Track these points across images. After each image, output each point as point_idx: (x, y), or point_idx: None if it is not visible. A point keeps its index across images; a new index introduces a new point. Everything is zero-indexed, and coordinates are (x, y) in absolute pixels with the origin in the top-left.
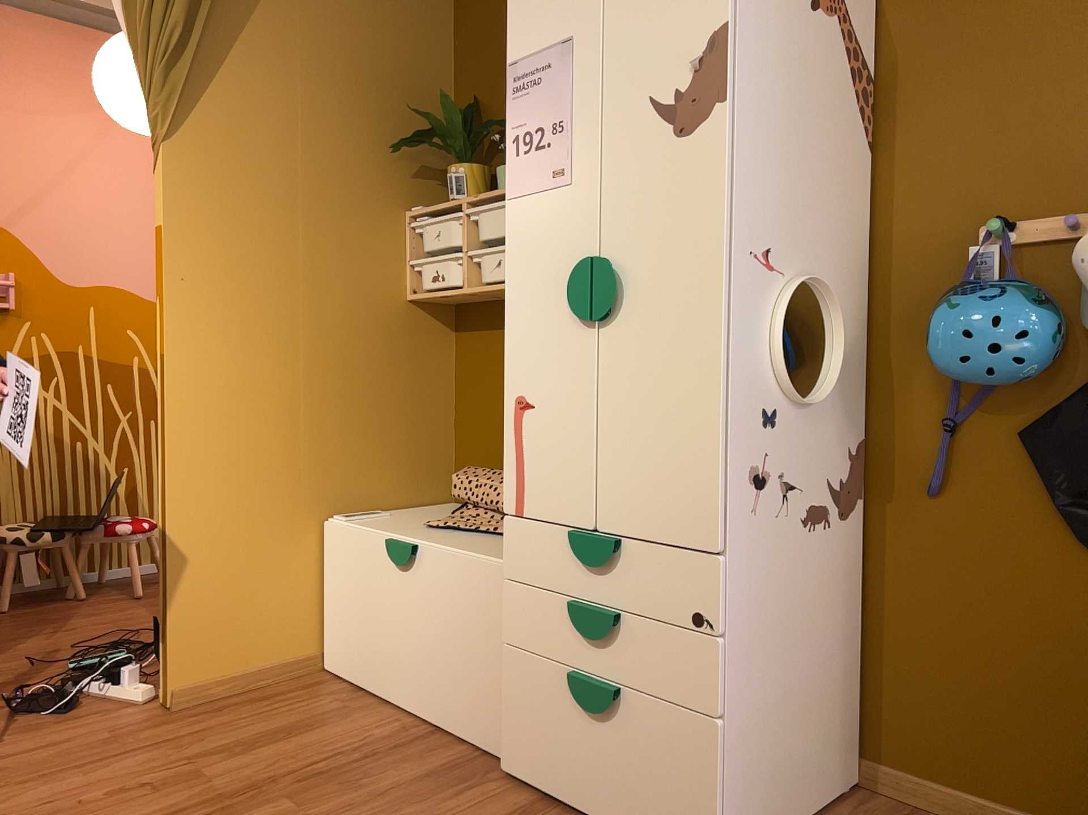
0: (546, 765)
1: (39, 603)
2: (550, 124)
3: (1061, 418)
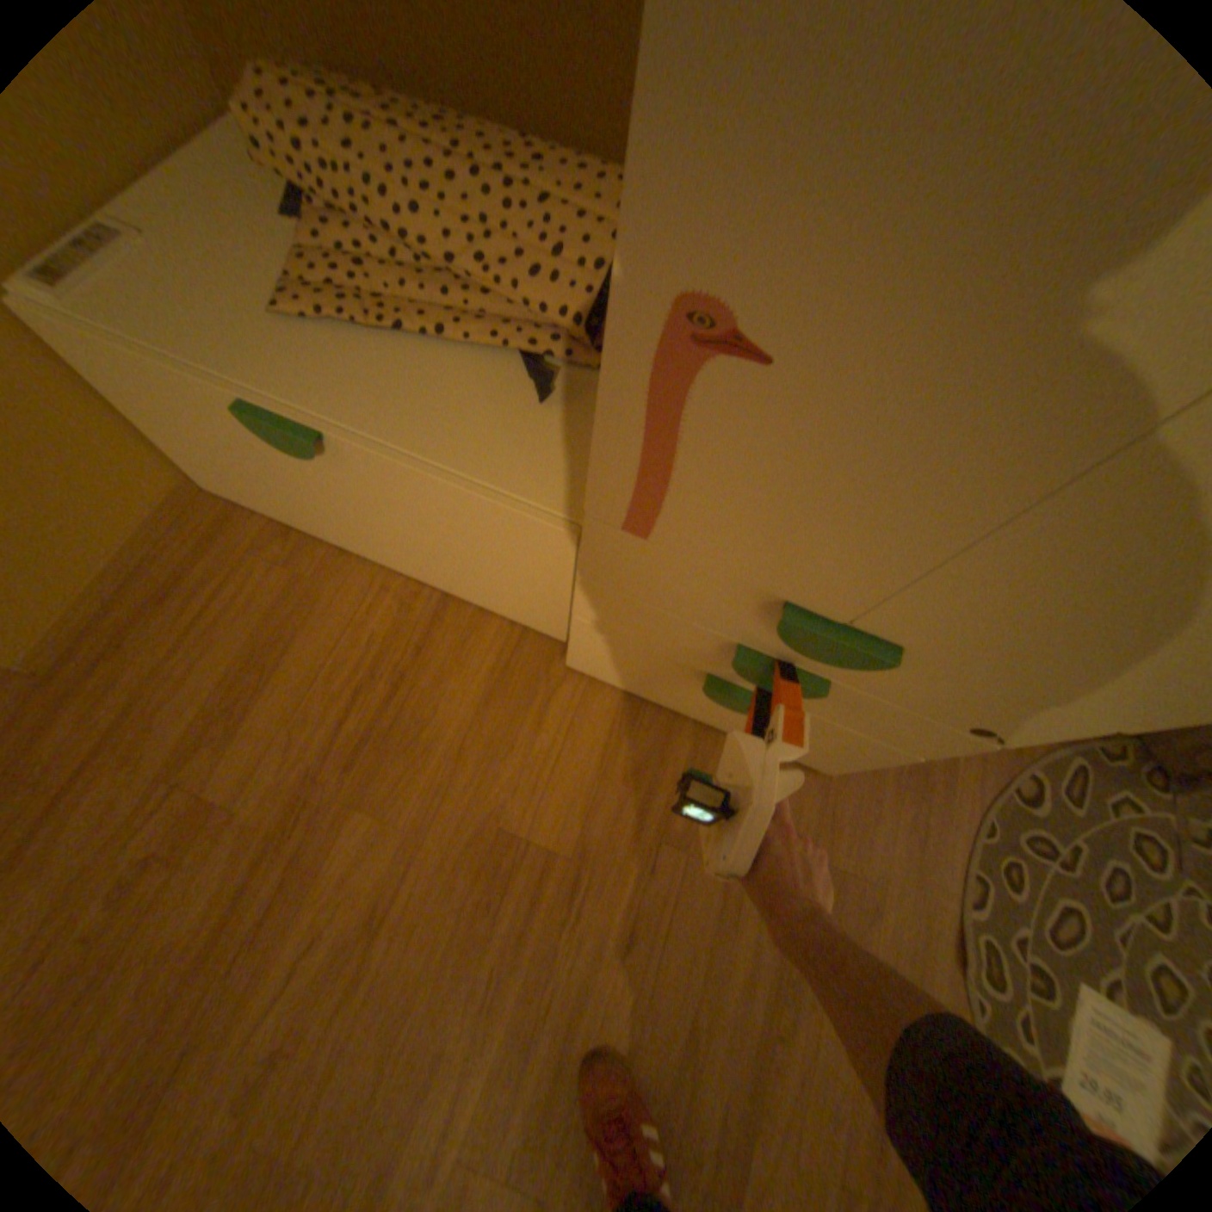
0: (638, 687)
1: None
2: None
3: None
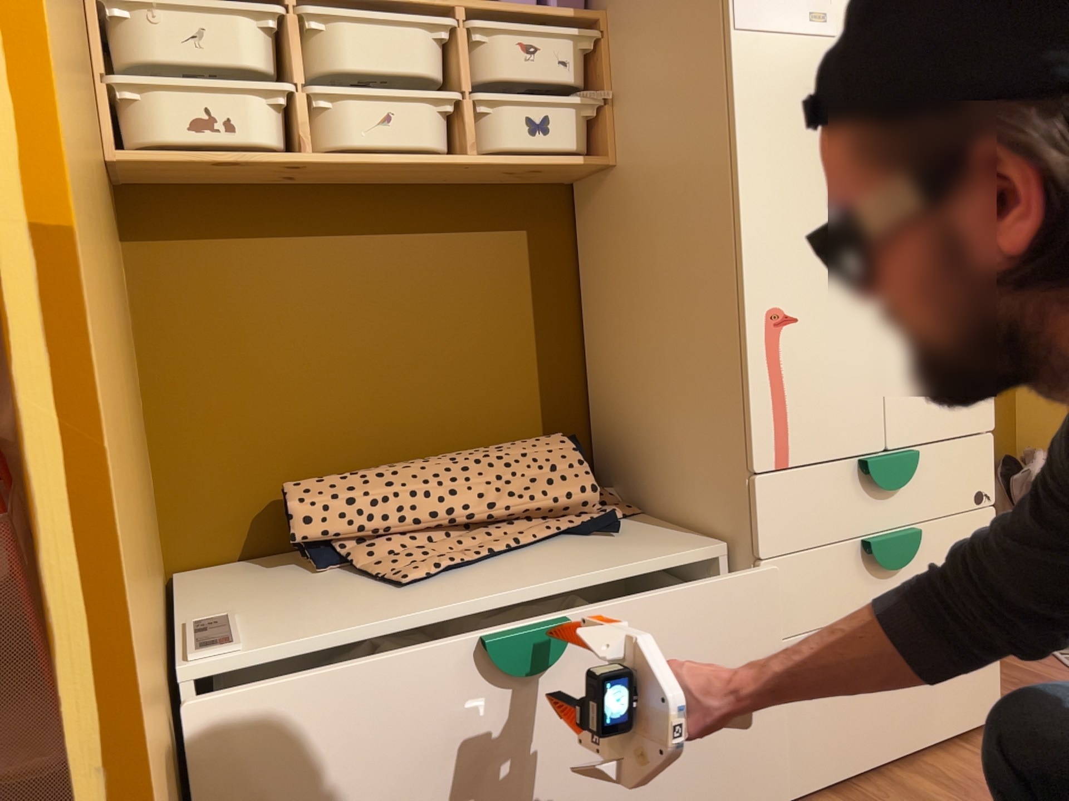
0: (840, 747)
1: None
2: None
3: None
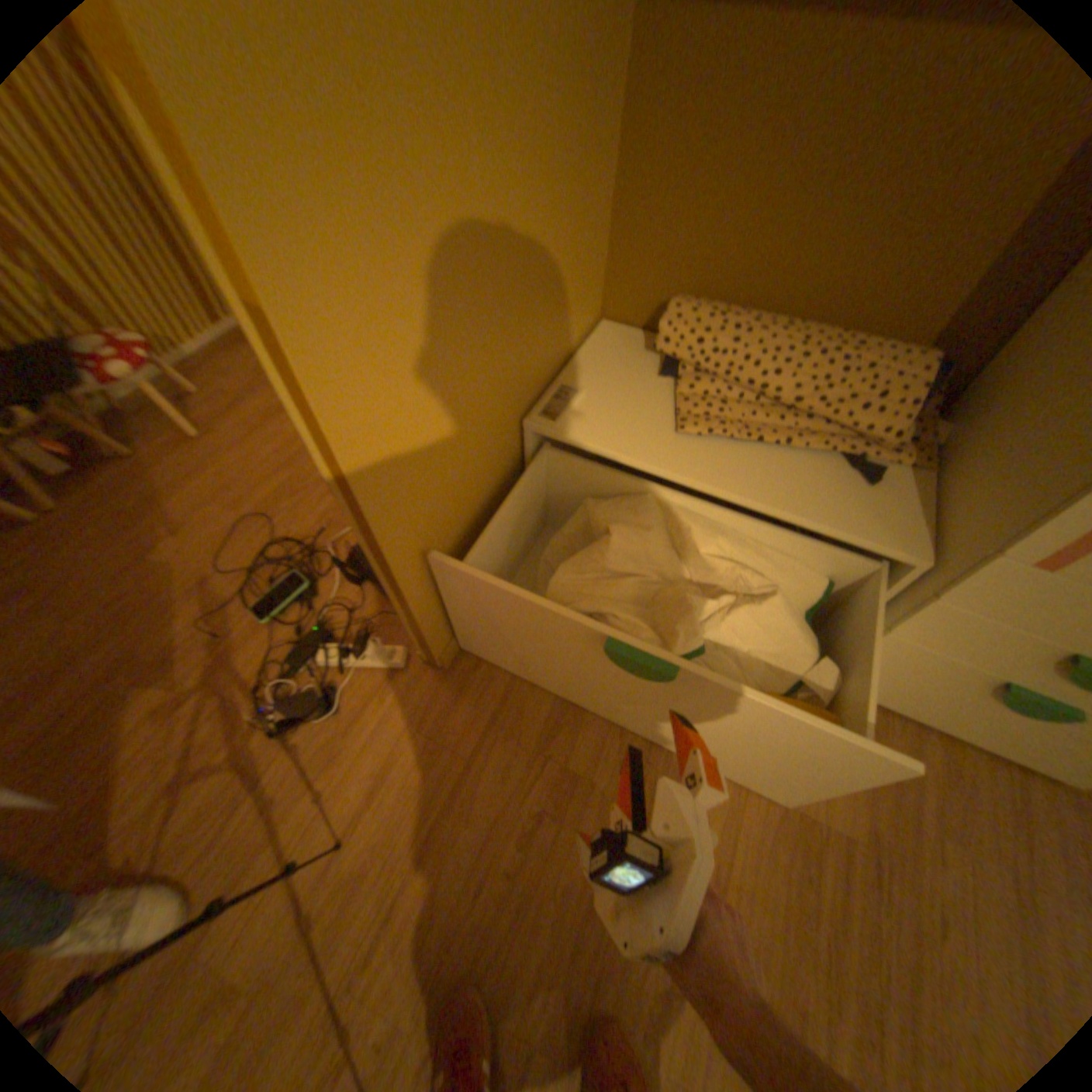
0: (897, 698)
1: (81, 478)
2: None
3: None
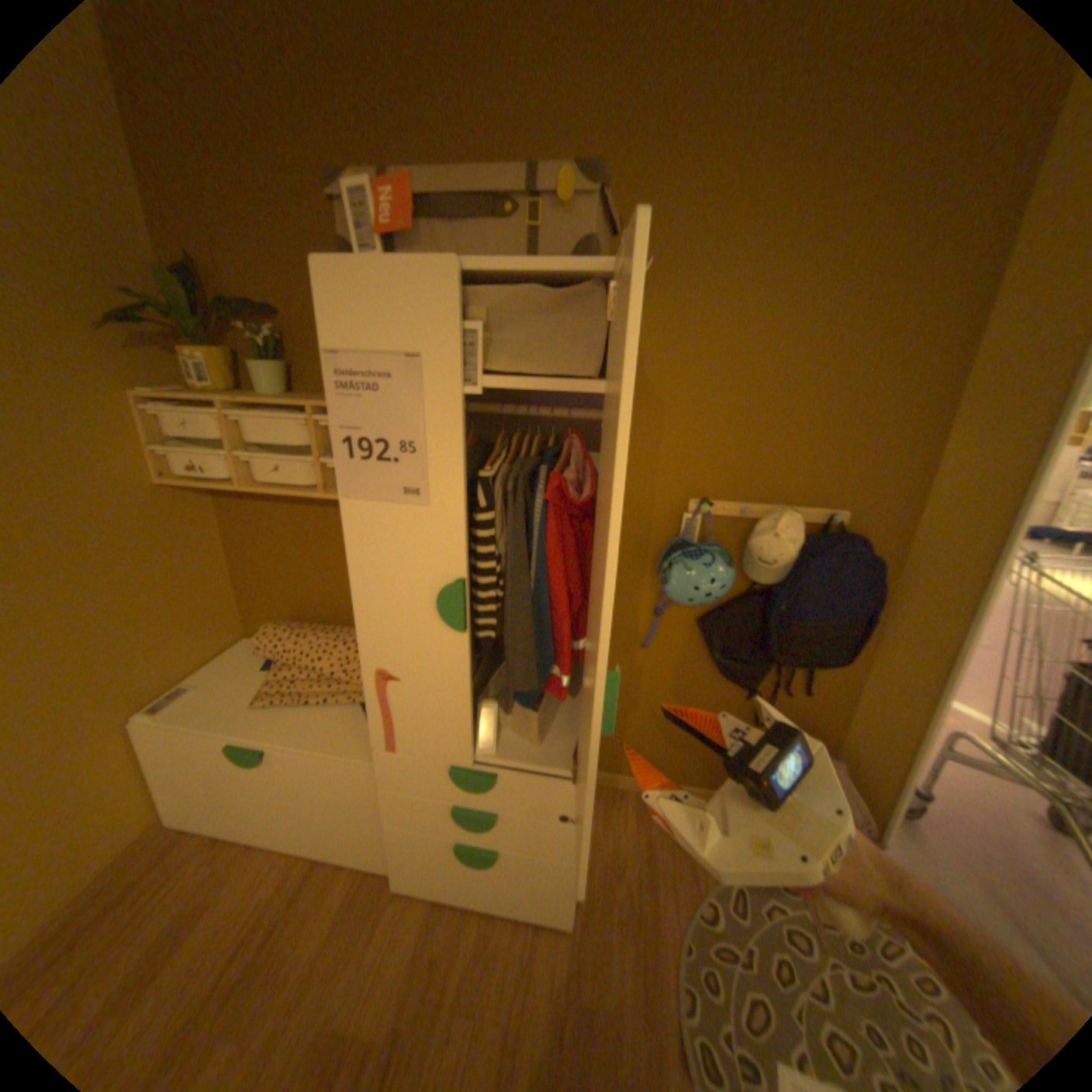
0: (434, 890)
1: None
2: (395, 441)
3: (724, 619)
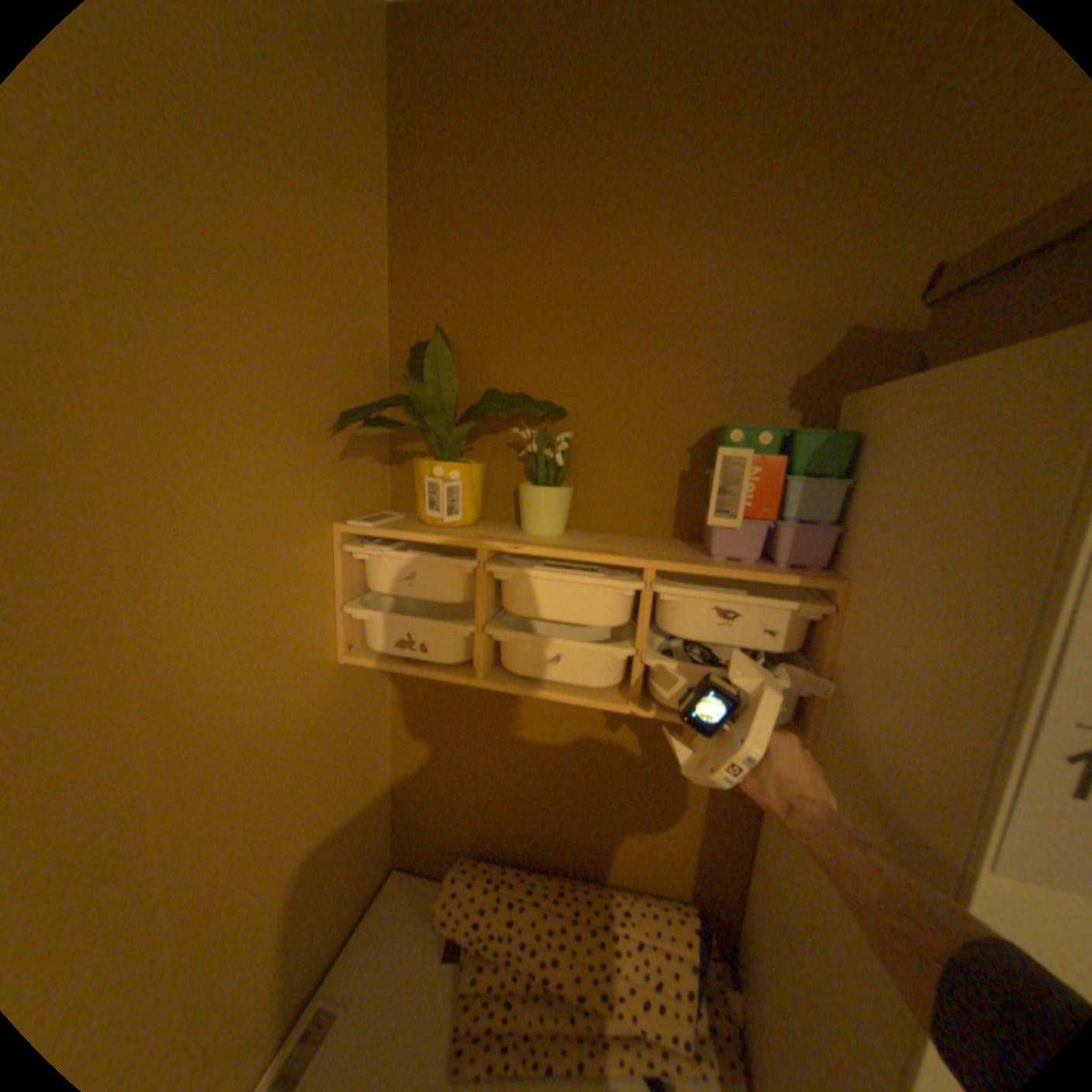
0: None
1: None
2: None
3: None
